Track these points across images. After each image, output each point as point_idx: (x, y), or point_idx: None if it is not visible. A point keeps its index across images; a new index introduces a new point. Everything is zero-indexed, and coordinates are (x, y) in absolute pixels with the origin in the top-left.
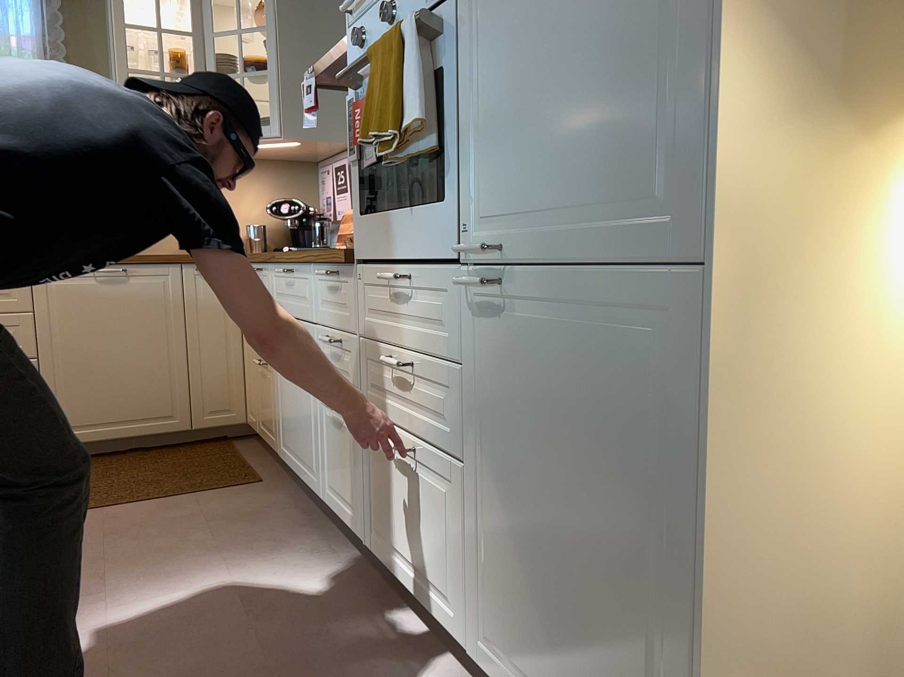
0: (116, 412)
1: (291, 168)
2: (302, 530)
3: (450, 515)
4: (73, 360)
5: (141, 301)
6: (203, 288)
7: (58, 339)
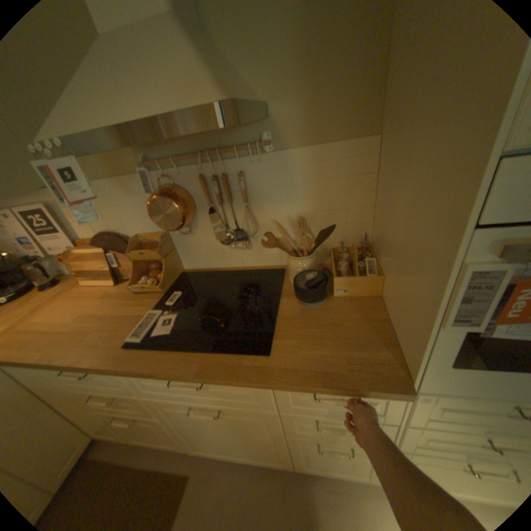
0: None
1: None
2: (288, 493)
3: None
4: None
5: None
6: None
7: None
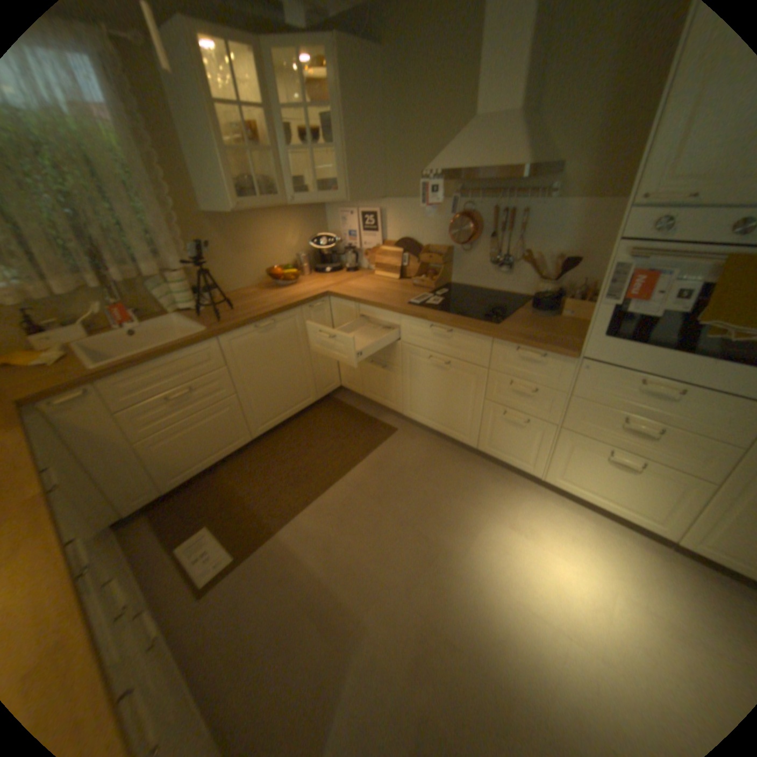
0: (282, 407)
1: (309, 207)
2: (465, 463)
3: (681, 495)
4: (255, 388)
5: (283, 338)
6: (313, 318)
7: (243, 379)
